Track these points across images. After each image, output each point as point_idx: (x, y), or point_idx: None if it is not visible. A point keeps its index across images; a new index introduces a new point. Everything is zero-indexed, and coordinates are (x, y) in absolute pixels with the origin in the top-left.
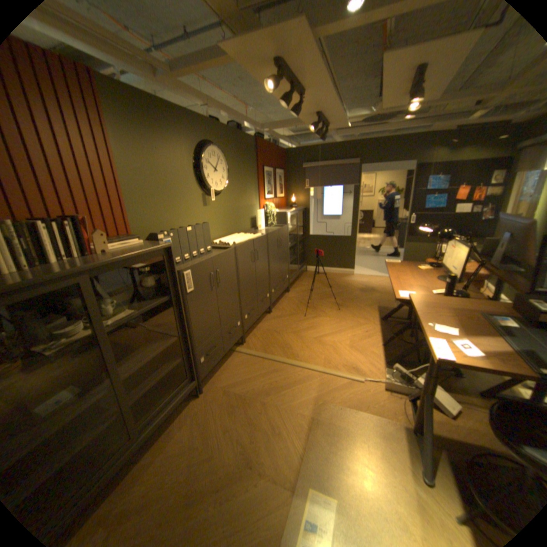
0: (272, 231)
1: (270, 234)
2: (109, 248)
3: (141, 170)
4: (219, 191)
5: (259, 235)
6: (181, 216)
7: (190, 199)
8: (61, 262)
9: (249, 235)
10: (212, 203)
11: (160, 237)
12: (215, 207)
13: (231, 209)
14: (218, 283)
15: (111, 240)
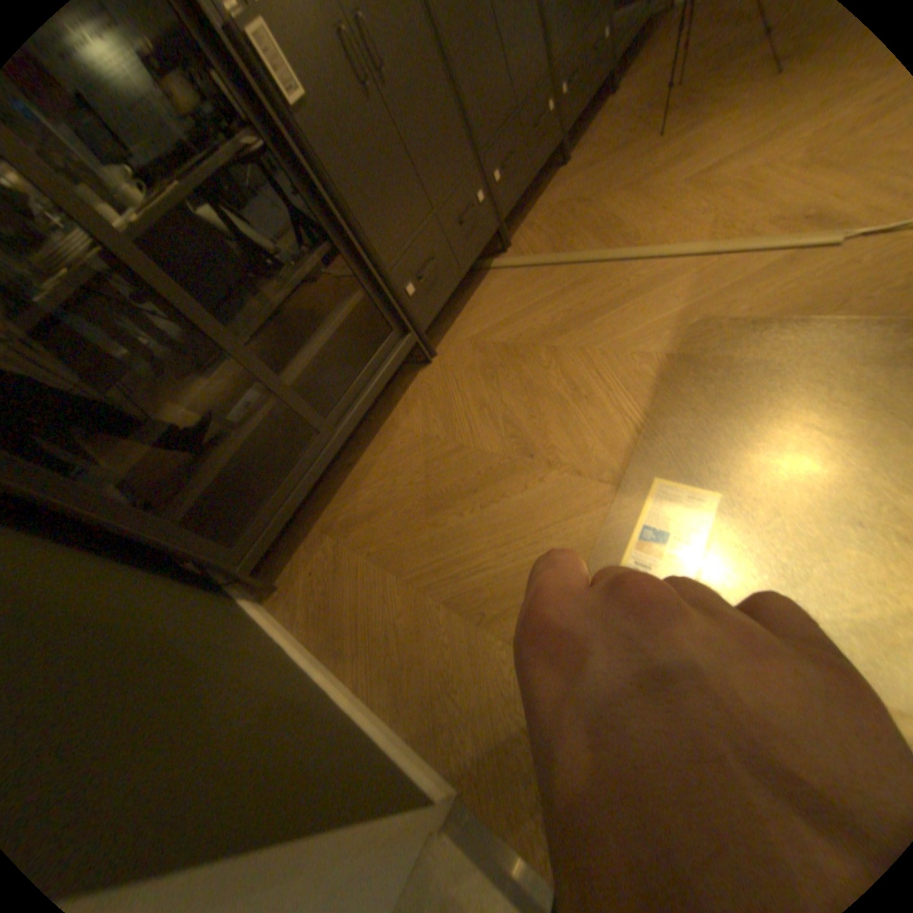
0: None
1: None
2: None
3: None
4: None
5: None
6: None
7: None
8: None
9: None
10: None
11: None
12: None
13: None
14: (379, 67)
15: None
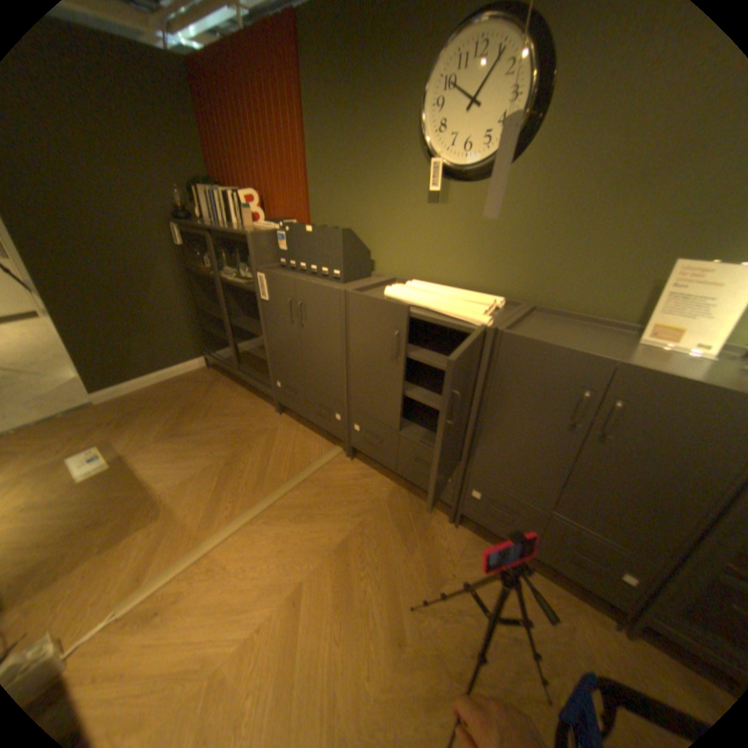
0: (565, 343)
1: (513, 338)
2: (251, 224)
3: (329, 136)
4: (463, 166)
5: (476, 317)
6: (374, 214)
7: (396, 185)
8: (230, 224)
9: (467, 306)
10: (454, 197)
11: (276, 228)
12: (462, 209)
13: (535, 225)
14: (303, 323)
15: (266, 220)
